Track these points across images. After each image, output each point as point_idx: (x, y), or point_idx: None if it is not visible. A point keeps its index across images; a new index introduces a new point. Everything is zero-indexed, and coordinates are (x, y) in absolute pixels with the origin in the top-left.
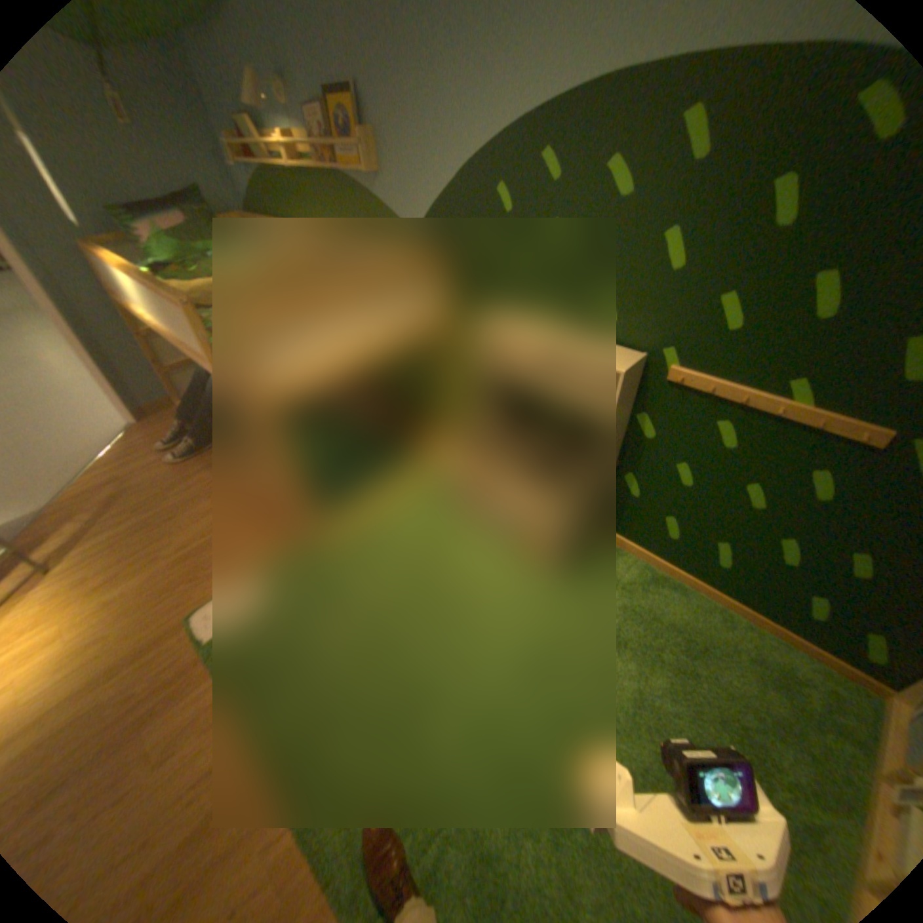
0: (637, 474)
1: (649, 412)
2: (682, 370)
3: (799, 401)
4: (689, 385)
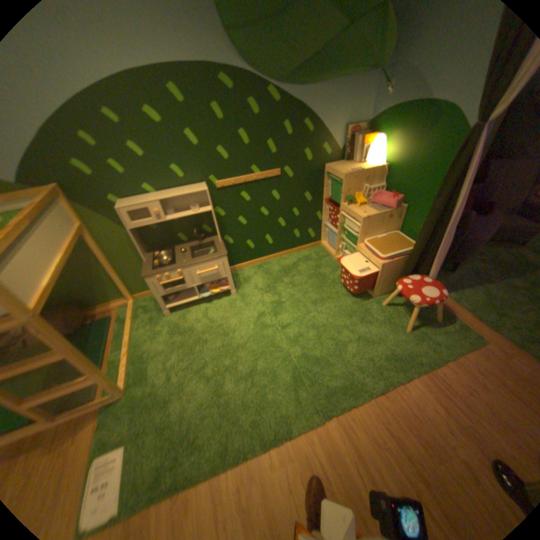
0: (228, 233)
1: (218, 204)
2: (220, 181)
3: (256, 172)
4: (225, 185)
